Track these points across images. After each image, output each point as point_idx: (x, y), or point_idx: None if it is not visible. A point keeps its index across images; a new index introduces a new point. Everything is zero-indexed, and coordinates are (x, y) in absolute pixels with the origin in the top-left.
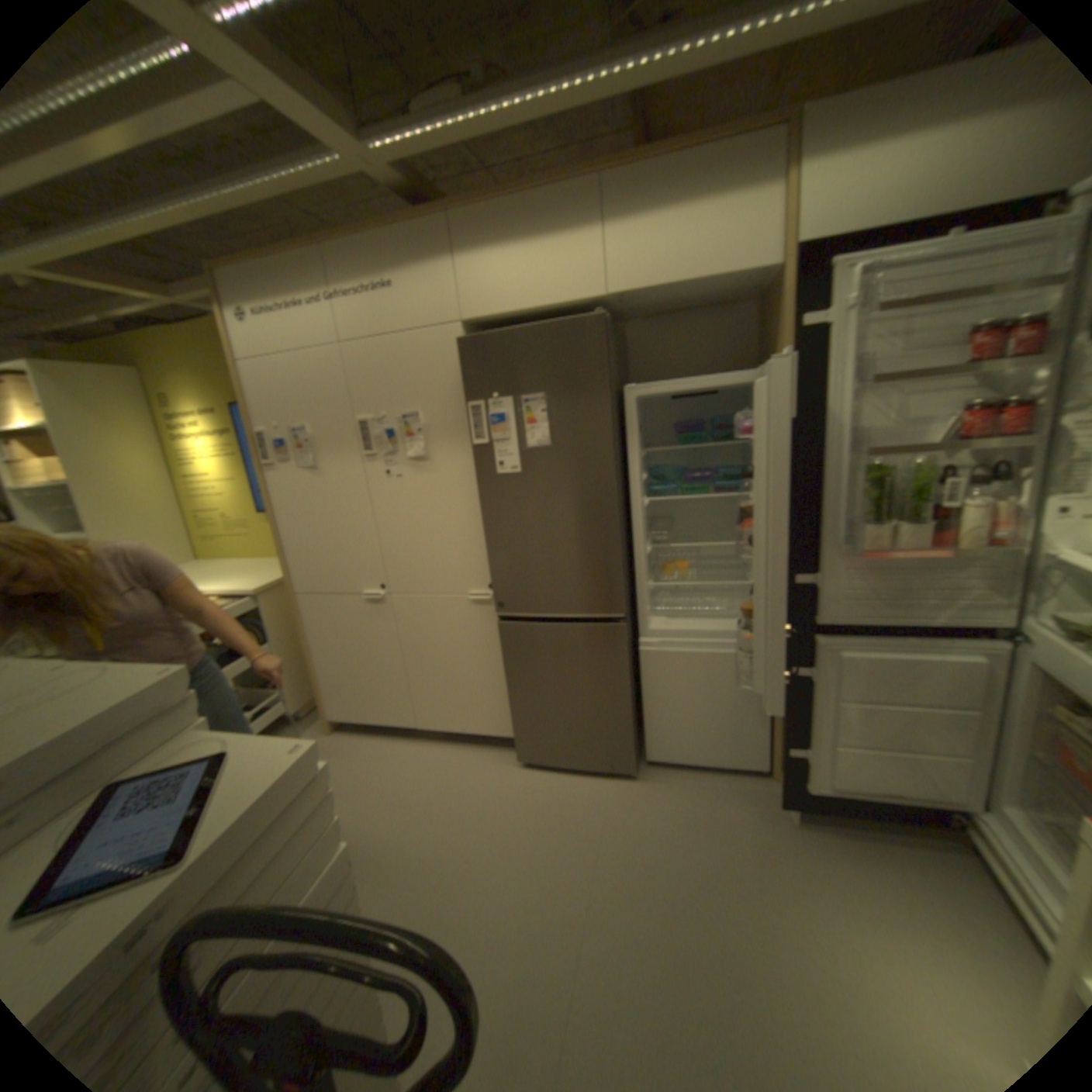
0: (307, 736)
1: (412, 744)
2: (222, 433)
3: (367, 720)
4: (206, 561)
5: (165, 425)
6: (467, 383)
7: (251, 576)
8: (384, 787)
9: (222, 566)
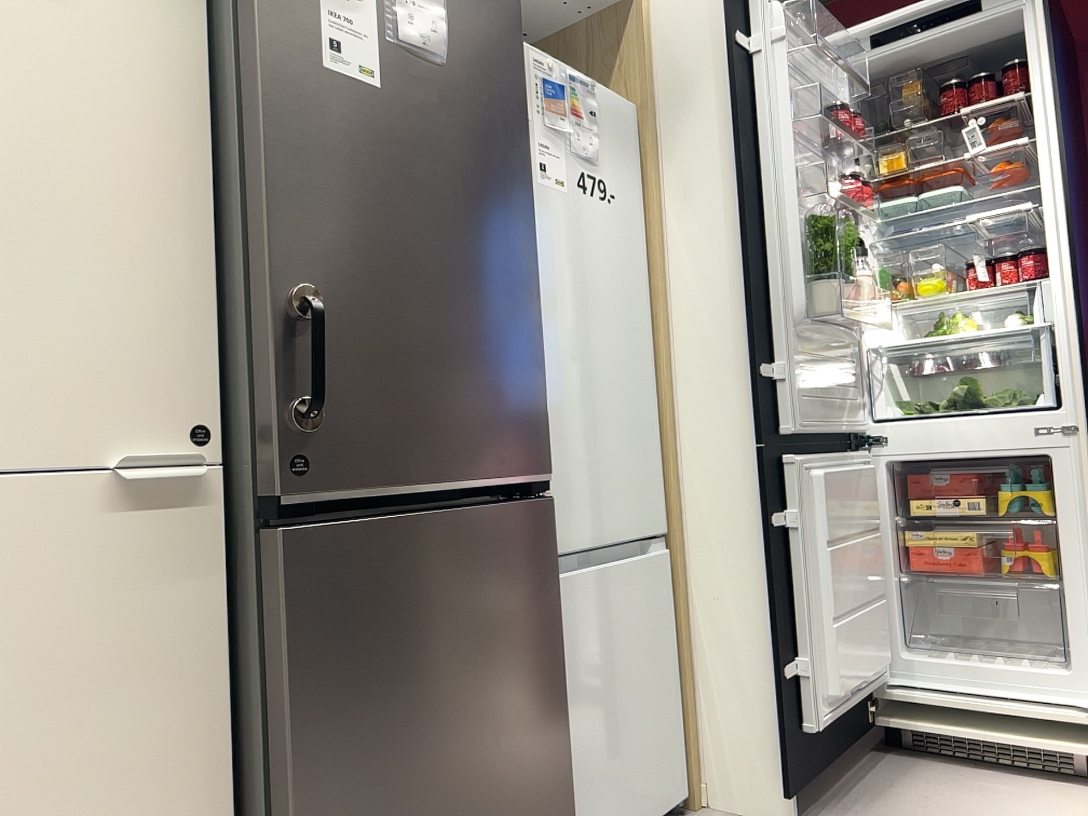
0: None
1: None
2: None
3: None
4: None
5: None
6: None
7: None
8: None
9: None
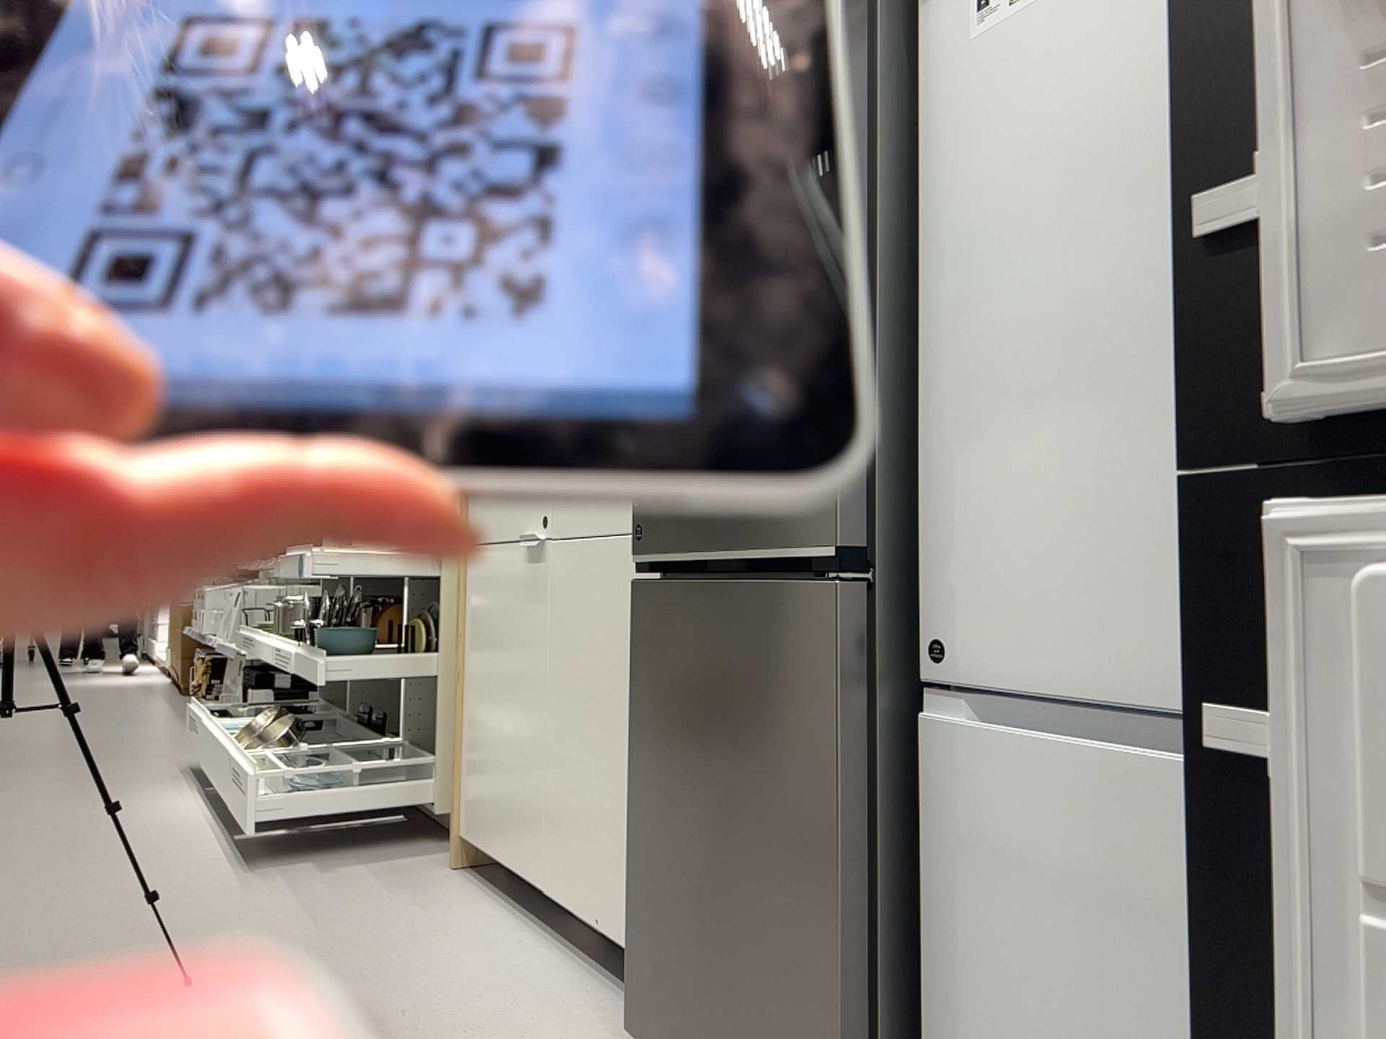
0: (425, 859)
1: (528, 931)
2: None
3: (493, 851)
4: None
5: None
6: None
7: None
8: (393, 963)
9: None
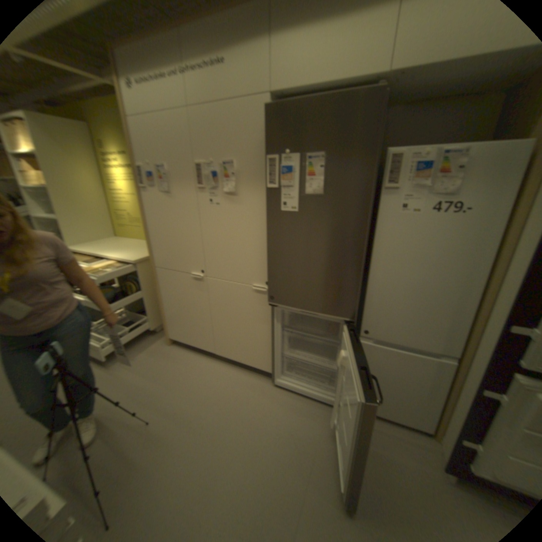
0: (155, 344)
1: (210, 361)
2: (125, 165)
3: (187, 342)
4: (116, 238)
5: (97, 158)
6: (266, 140)
7: (133, 251)
8: (190, 386)
9: (122, 242)
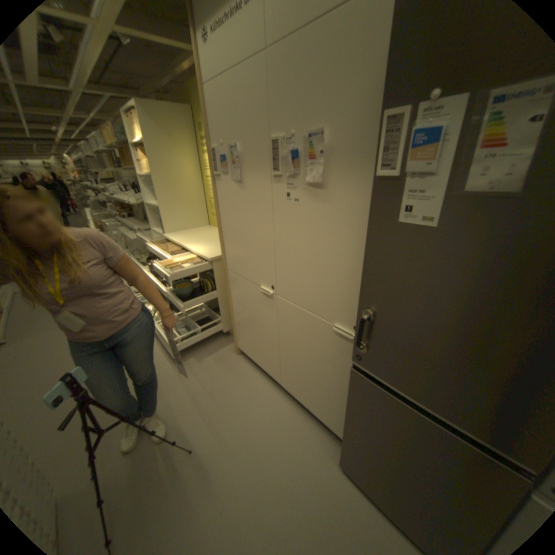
0: (226, 349)
1: (275, 390)
2: None
3: (255, 360)
4: (211, 227)
5: (199, 143)
6: (390, 80)
7: (217, 246)
8: (245, 419)
9: (212, 233)
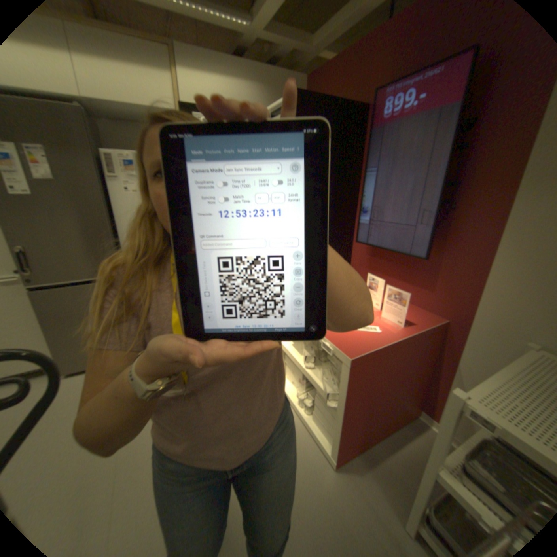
0: None
1: None
2: None
3: None
4: None
5: None
6: None
7: None
8: None
9: None
